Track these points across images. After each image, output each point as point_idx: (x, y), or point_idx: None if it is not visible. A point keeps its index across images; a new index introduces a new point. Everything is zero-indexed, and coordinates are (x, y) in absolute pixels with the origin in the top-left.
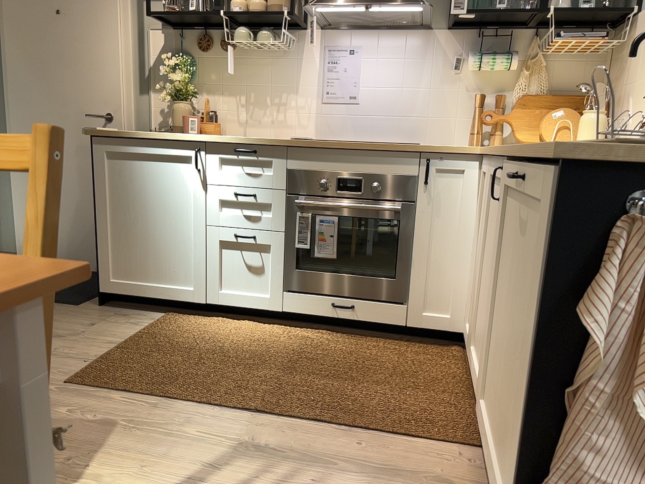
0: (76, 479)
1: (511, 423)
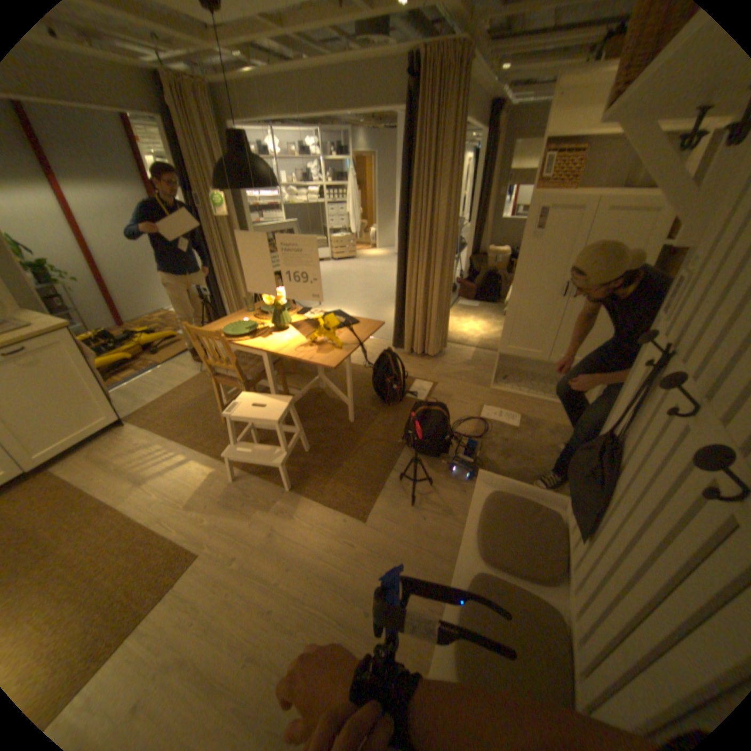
0: (209, 477)
1: (76, 413)
